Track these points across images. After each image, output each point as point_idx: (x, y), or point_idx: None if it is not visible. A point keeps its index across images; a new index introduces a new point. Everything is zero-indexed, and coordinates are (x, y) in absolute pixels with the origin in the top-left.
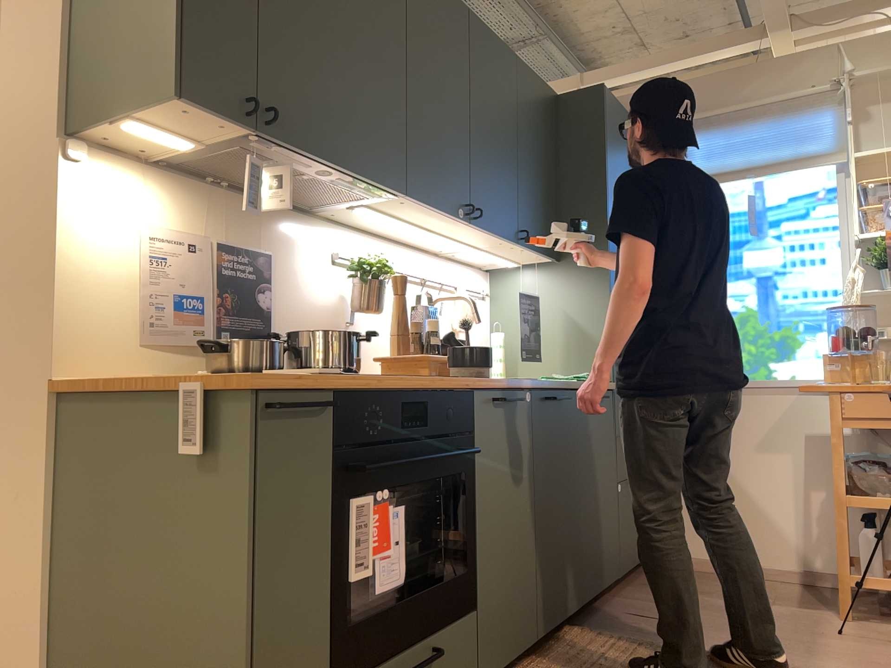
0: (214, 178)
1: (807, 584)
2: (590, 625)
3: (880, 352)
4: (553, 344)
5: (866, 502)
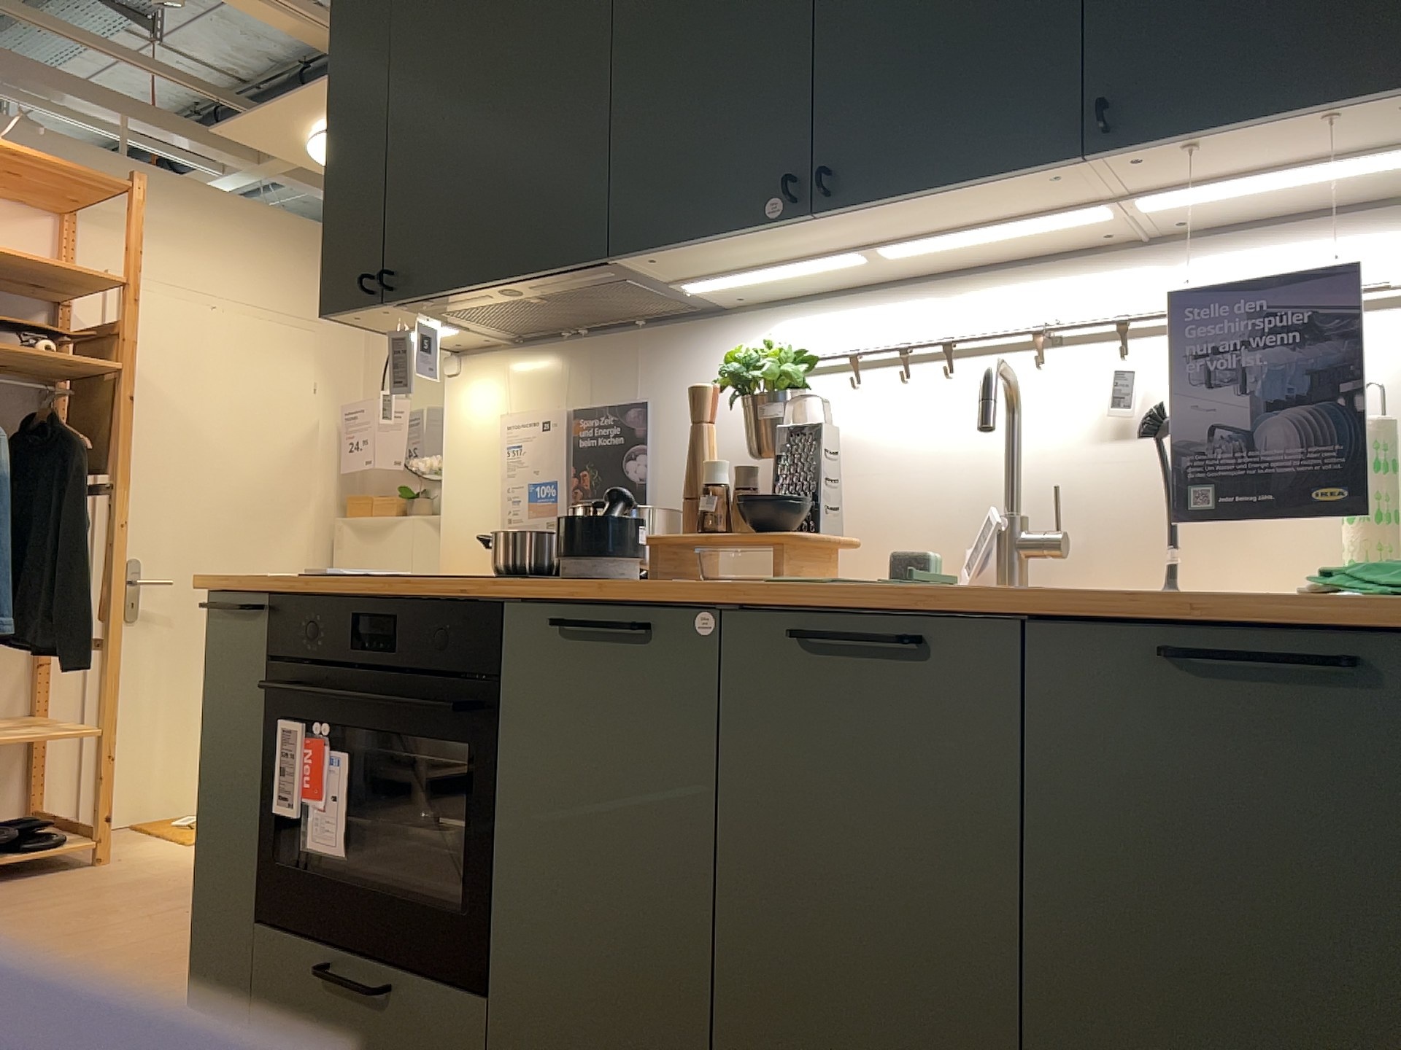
0: (564, 331)
1: None
2: None
3: None
4: None
5: None
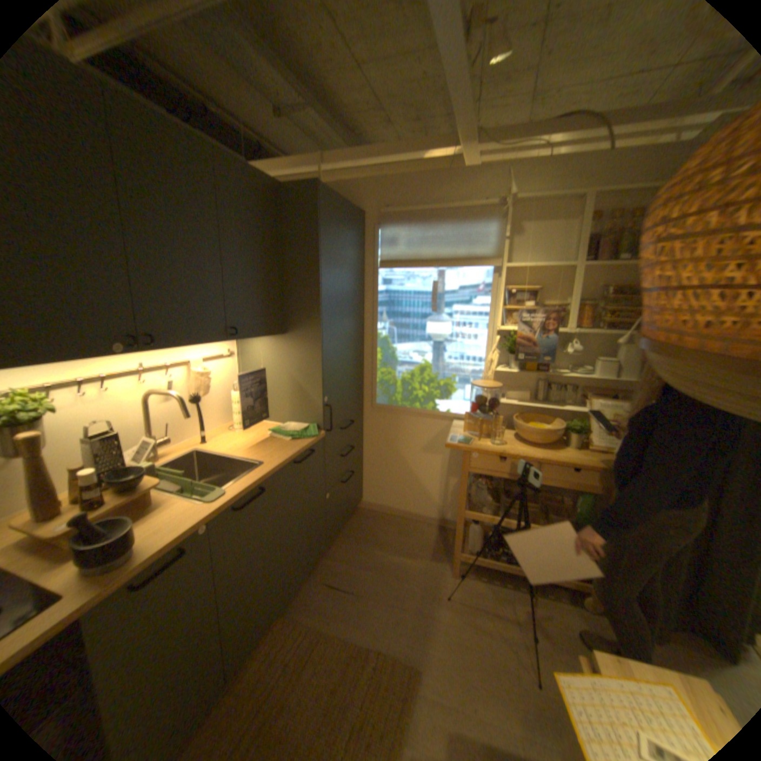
0: None
1: (441, 528)
2: (293, 610)
3: (501, 418)
4: (282, 398)
5: (476, 518)
